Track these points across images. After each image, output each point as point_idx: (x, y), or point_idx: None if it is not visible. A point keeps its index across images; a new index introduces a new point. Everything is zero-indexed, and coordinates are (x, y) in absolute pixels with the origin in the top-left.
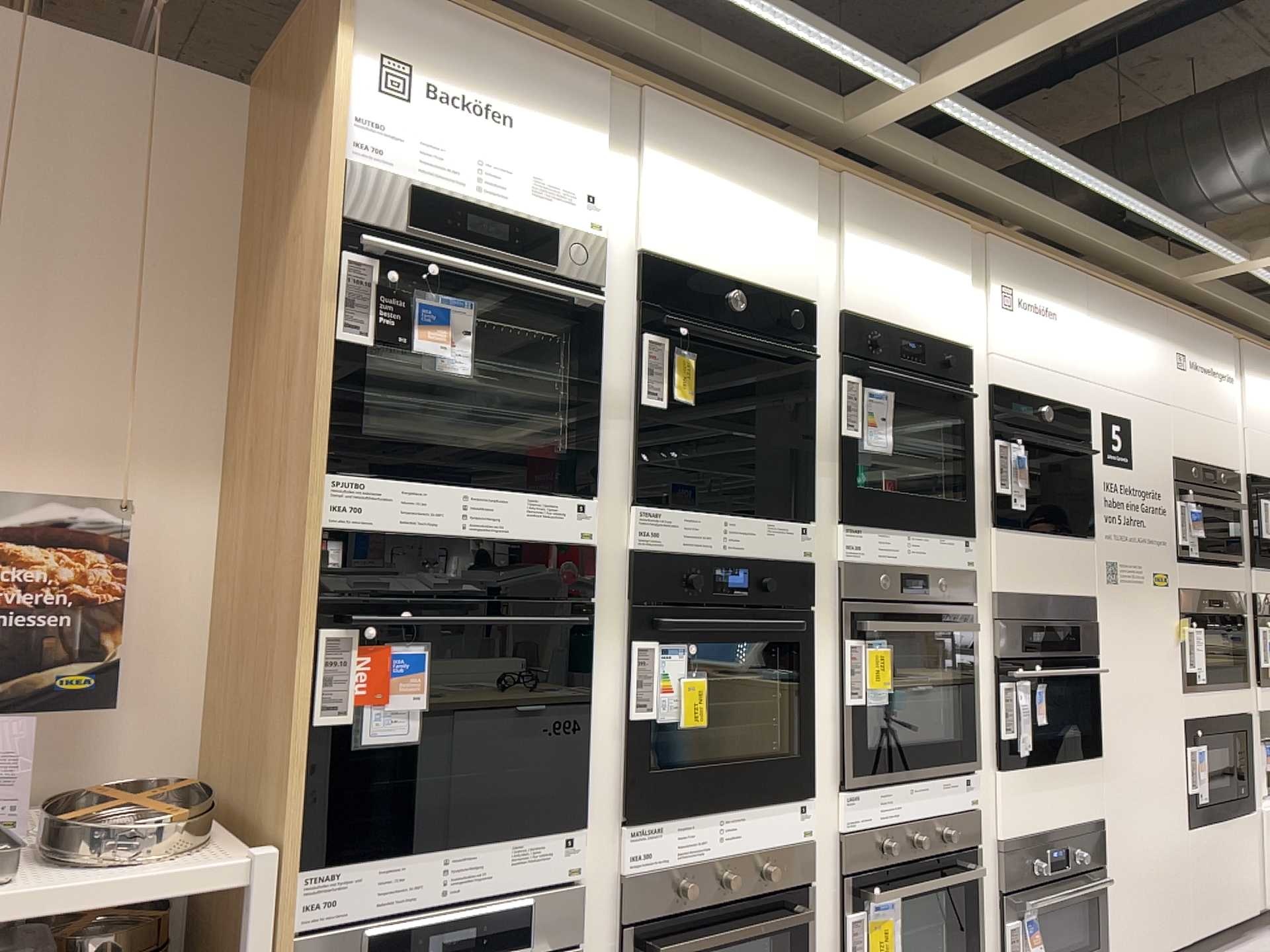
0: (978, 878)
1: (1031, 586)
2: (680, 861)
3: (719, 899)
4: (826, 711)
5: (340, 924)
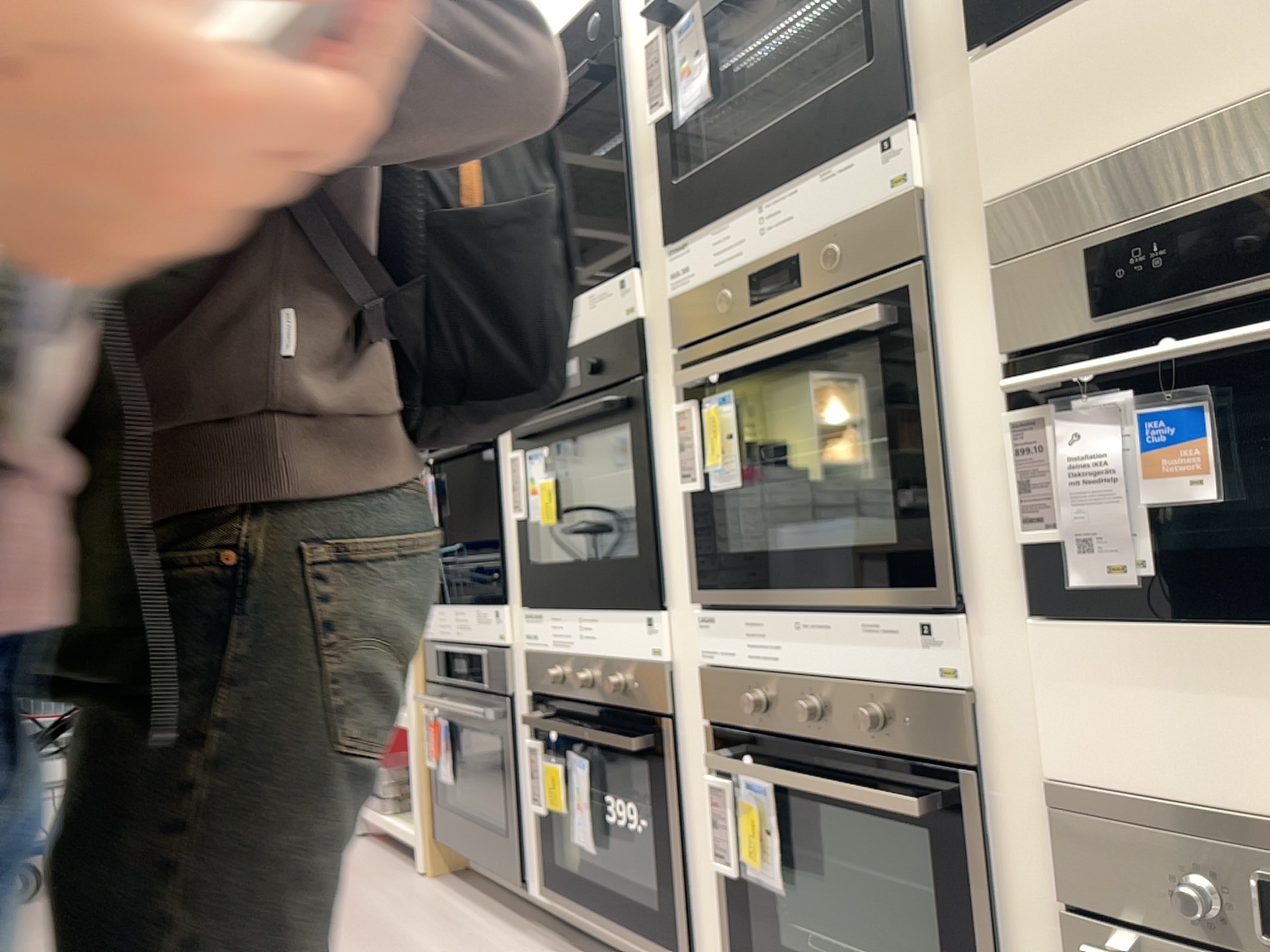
0: (983, 841)
1: (1131, 126)
2: (554, 651)
3: (584, 699)
4: (678, 503)
5: (433, 640)
